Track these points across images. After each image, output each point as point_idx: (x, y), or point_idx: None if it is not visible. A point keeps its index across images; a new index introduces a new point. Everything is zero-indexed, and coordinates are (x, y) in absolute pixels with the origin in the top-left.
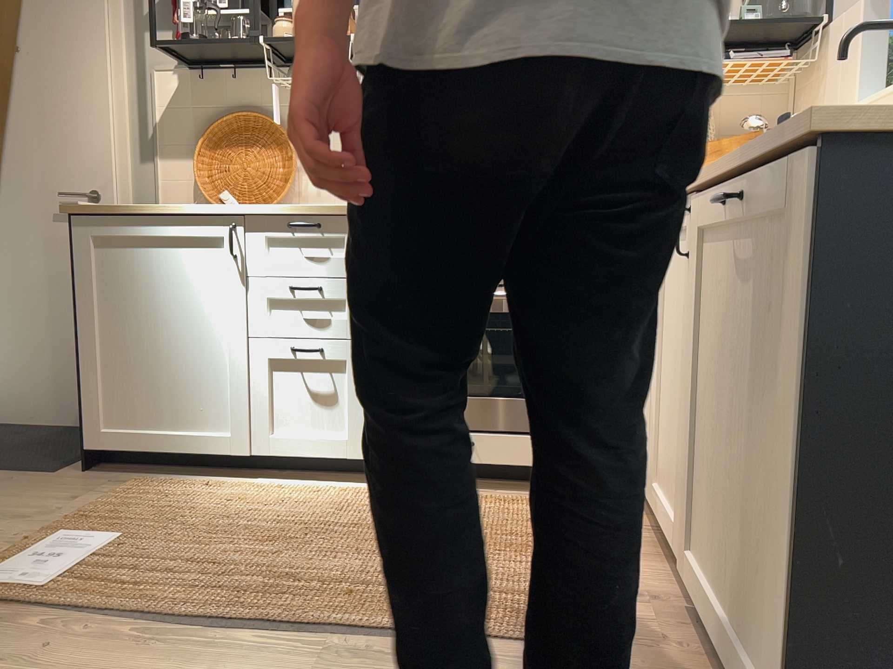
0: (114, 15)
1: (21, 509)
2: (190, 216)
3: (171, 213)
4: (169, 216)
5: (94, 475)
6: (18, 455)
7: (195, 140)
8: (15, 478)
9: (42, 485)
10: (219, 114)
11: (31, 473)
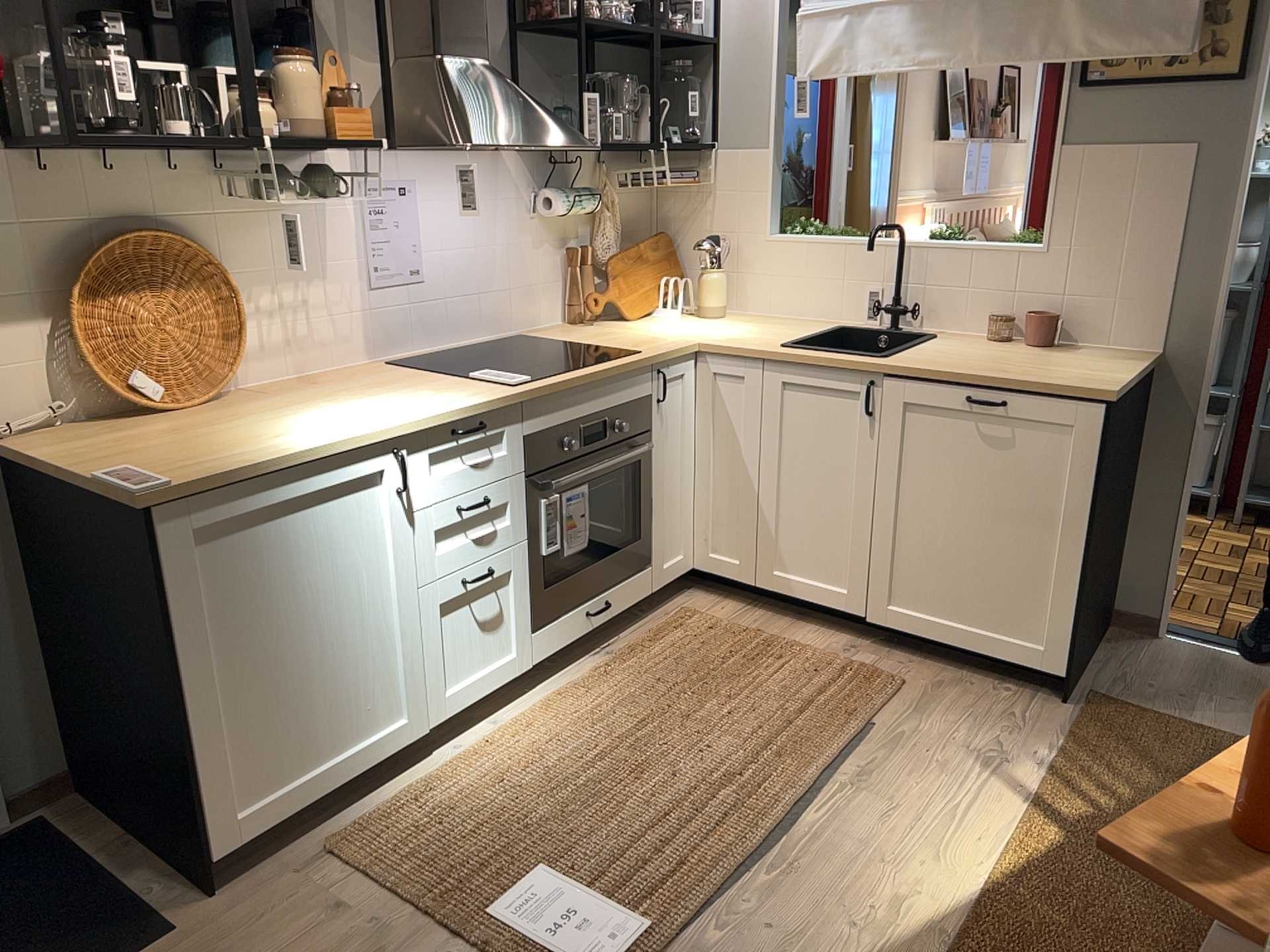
0: None
1: None
2: (344, 453)
3: (319, 458)
4: (310, 461)
5: (242, 886)
6: None
7: (39, 285)
8: None
9: (230, 941)
10: (83, 236)
11: None
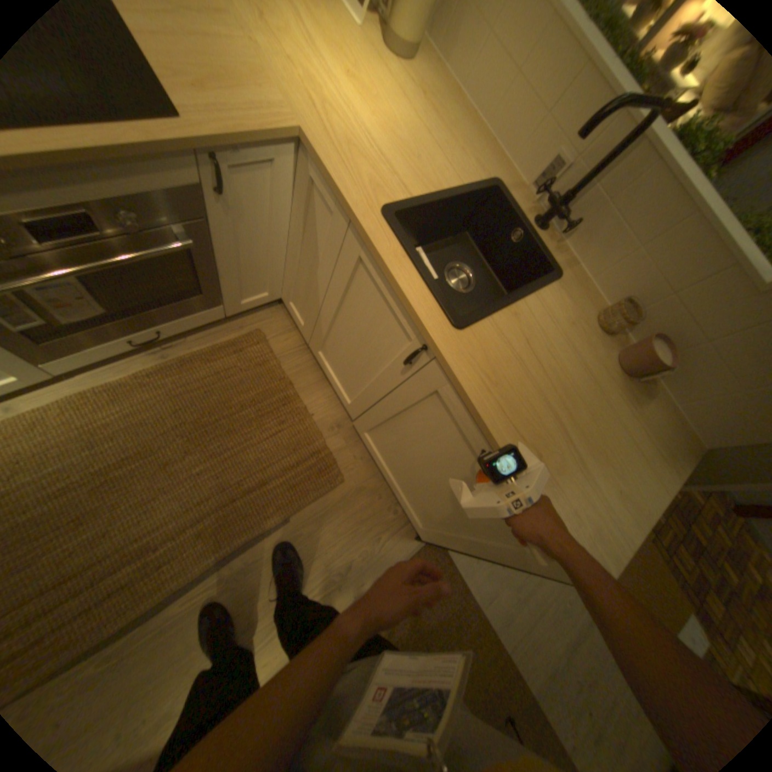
0: None
1: None
2: None
3: None
4: None
5: None
6: None
7: None
8: None
9: None
10: None
11: None
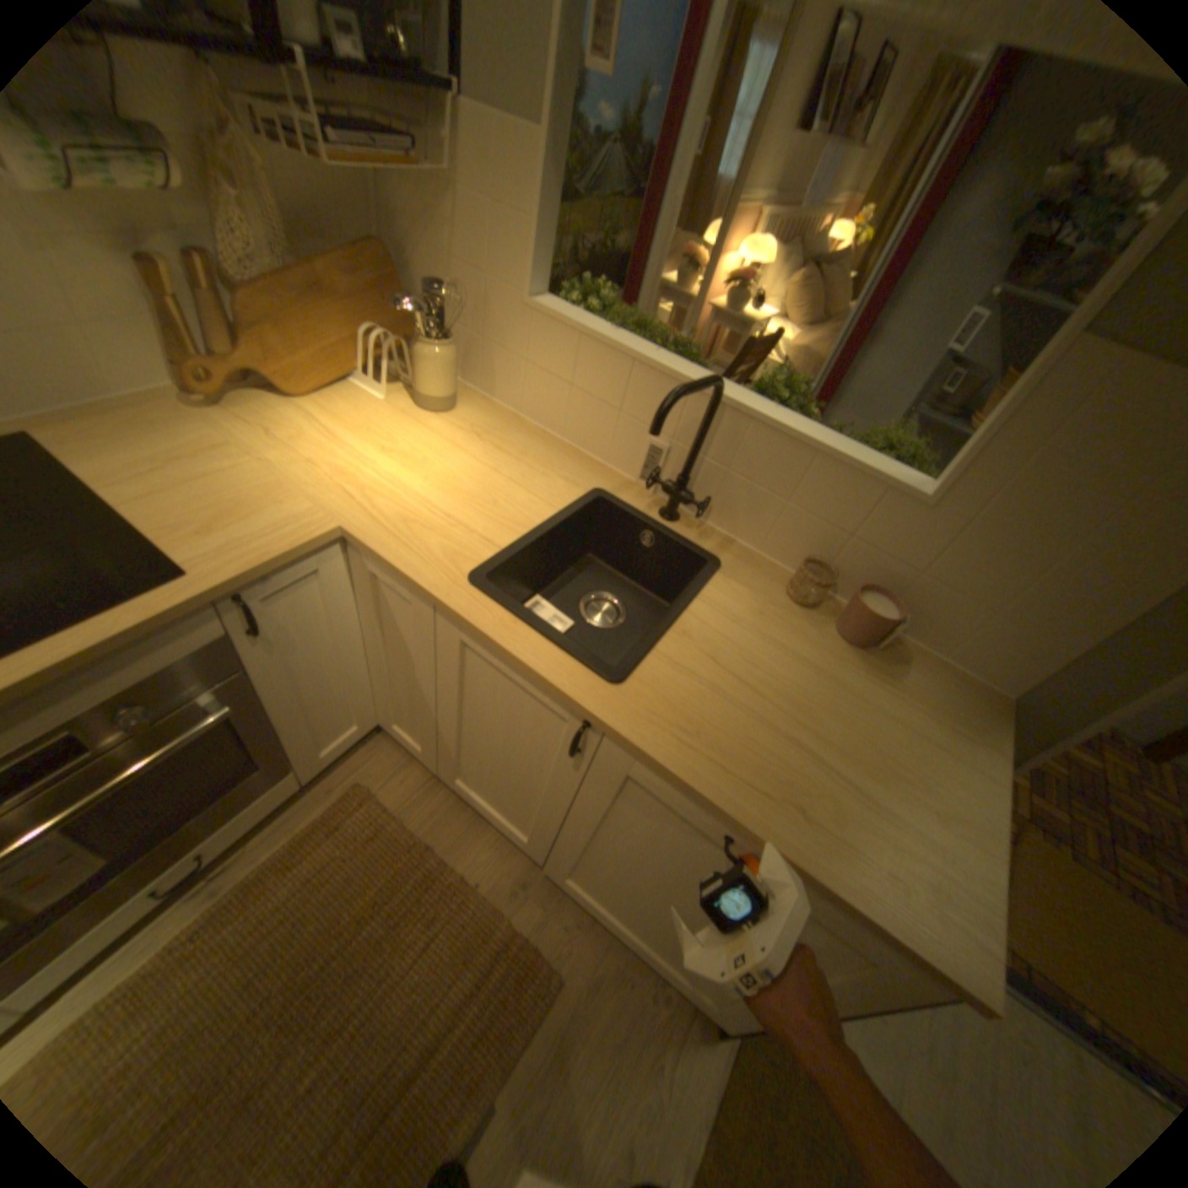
0: None
1: None
2: None
3: None
4: None
5: None
6: None
7: None
8: None
9: None
10: None
11: None
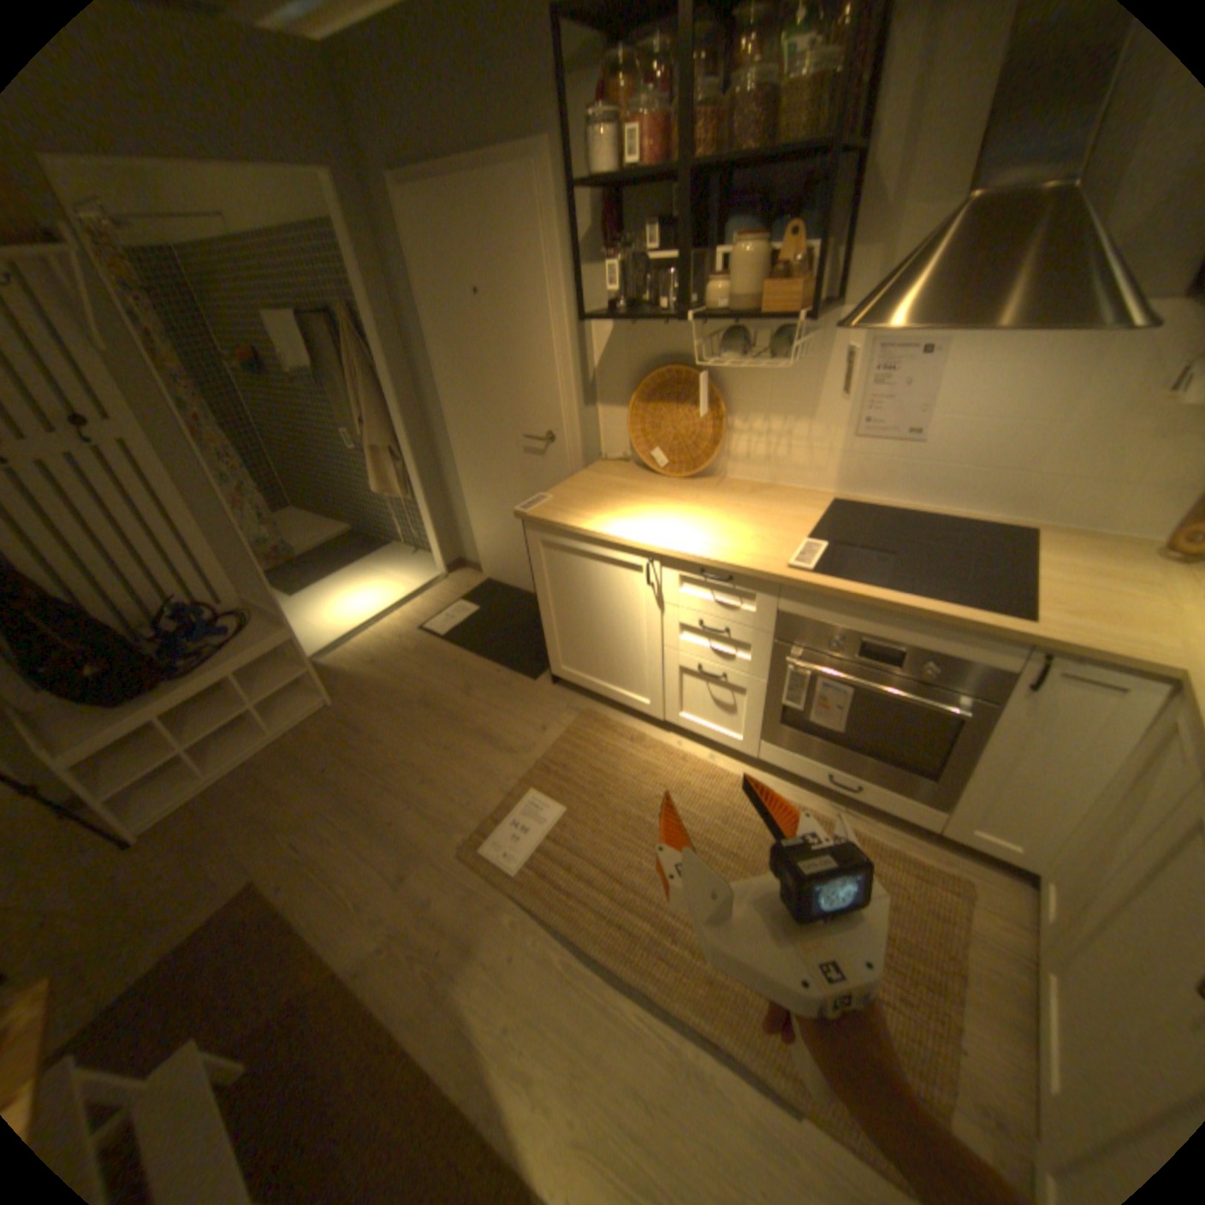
0: (550, 248)
1: (512, 734)
2: (613, 543)
3: (597, 538)
4: (596, 537)
5: (559, 690)
6: (516, 644)
7: (629, 388)
8: (512, 681)
9: (526, 699)
10: (652, 363)
11: (521, 677)
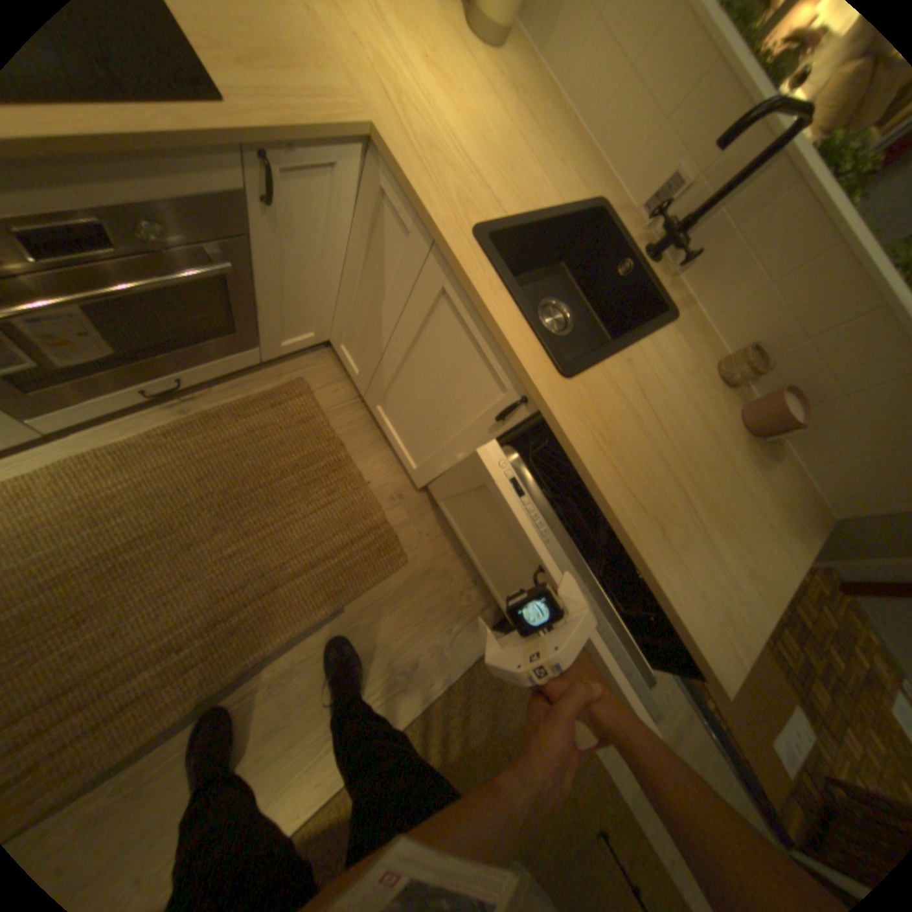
0: None
1: None
2: None
3: None
4: None
5: None
6: None
7: None
8: None
9: None
10: None
11: None
